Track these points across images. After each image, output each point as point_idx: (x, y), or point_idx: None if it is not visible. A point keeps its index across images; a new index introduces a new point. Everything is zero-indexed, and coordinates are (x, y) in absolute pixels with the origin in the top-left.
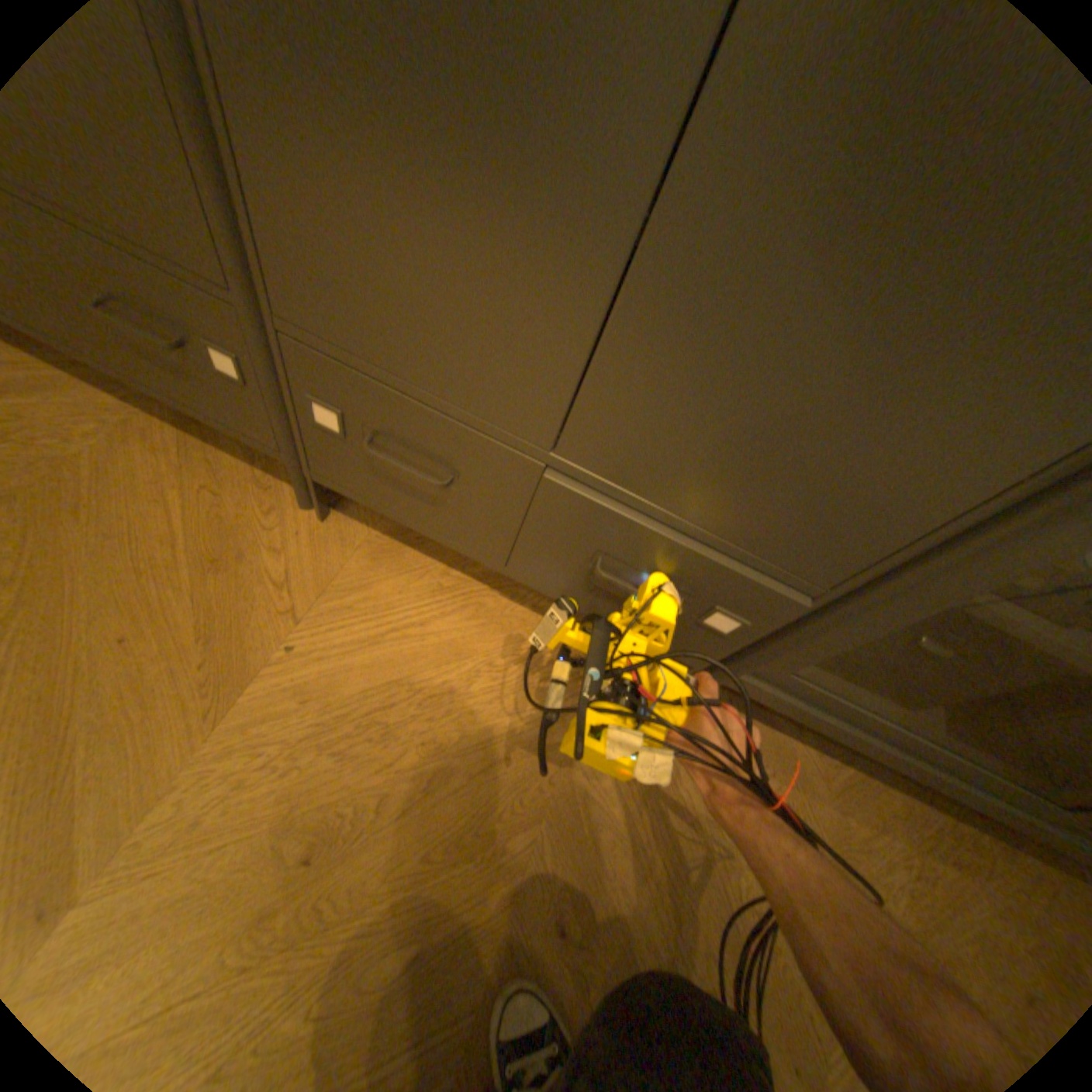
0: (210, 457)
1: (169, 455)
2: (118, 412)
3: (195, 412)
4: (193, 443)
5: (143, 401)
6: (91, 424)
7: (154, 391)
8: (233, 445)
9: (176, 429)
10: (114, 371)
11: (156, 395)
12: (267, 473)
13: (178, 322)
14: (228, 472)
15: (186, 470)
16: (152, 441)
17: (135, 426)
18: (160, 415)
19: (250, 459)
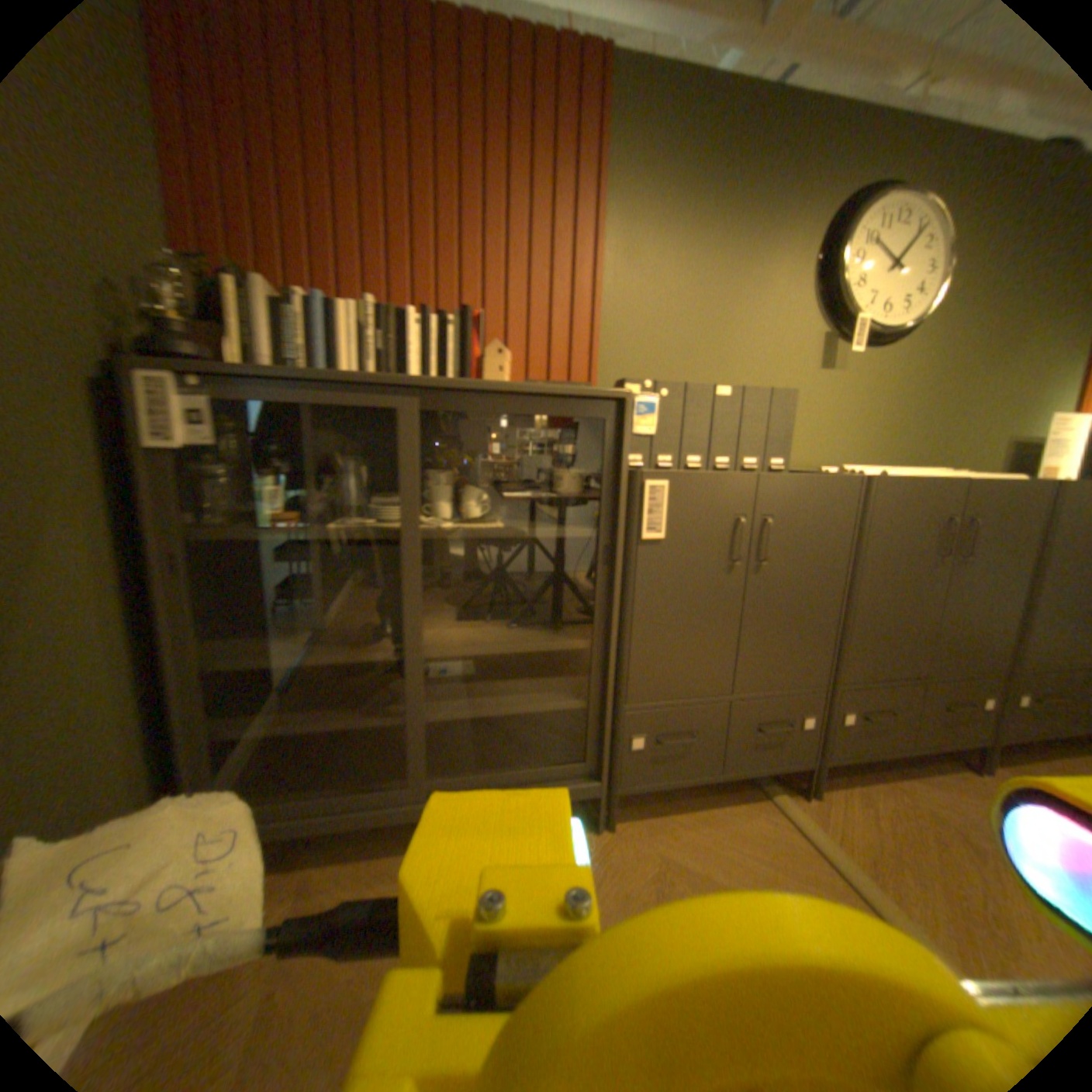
0: (935, 783)
1: (932, 791)
2: (892, 789)
3: (958, 746)
4: (922, 782)
5: (883, 780)
6: (901, 798)
7: (941, 748)
8: (925, 774)
9: (909, 781)
10: (925, 750)
11: (942, 750)
12: (950, 775)
13: (980, 698)
14: (947, 783)
15: (945, 792)
16: (918, 790)
17: (905, 790)
18: (896, 781)
19: (938, 775)
